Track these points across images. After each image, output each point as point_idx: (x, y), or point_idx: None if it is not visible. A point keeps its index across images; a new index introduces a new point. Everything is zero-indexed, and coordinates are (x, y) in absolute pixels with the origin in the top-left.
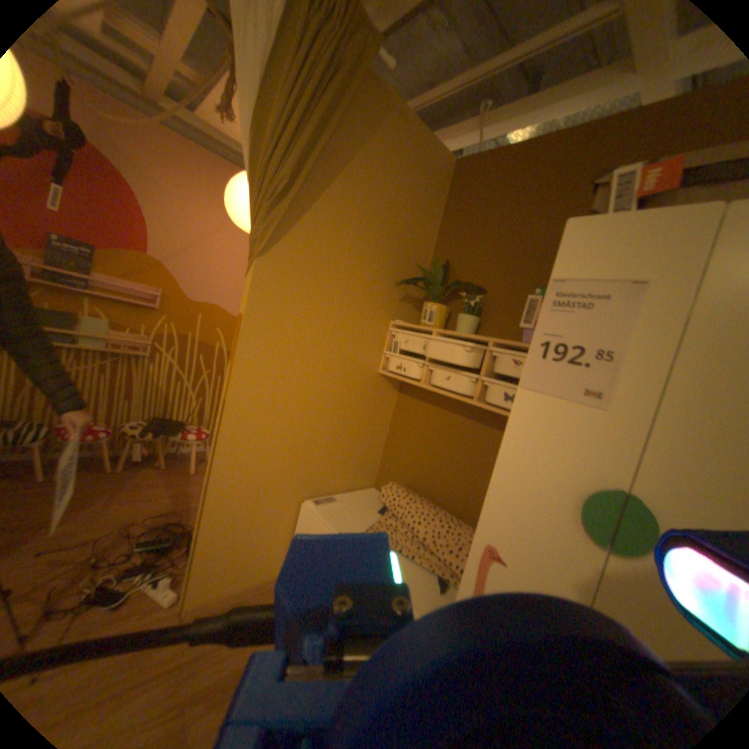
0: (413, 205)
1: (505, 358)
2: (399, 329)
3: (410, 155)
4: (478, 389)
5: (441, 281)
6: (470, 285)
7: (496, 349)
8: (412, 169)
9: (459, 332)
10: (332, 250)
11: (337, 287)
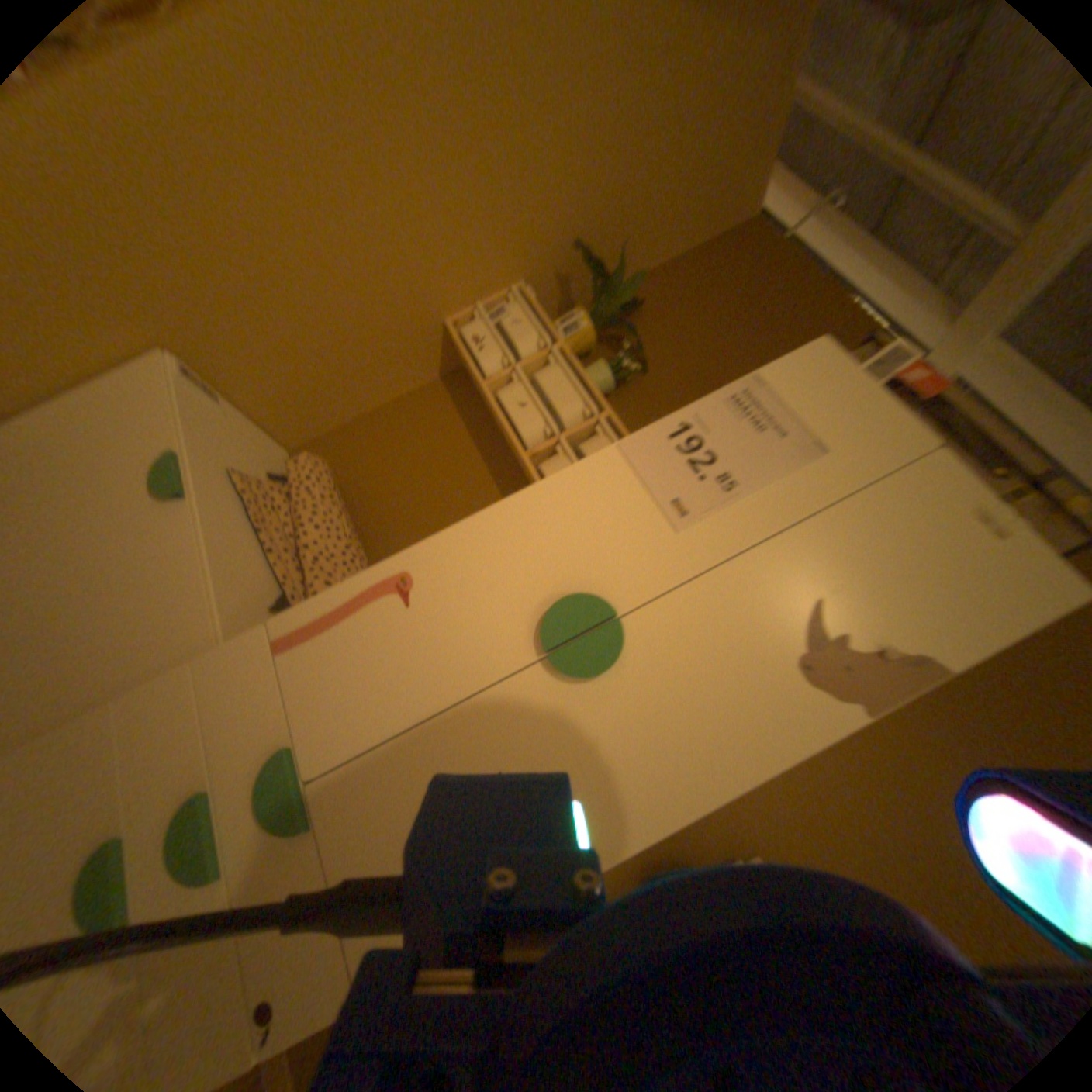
0: (679, 195)
1: (601, 445)
2: (521, 305)
3: (738, 133)
4: (541, 450)
5: (617, 312)
6: (637, 350)
7: (603, 427)
8: (722, 152)
9: (582, 376)
10: (561, 87)
11: (514, 145)
